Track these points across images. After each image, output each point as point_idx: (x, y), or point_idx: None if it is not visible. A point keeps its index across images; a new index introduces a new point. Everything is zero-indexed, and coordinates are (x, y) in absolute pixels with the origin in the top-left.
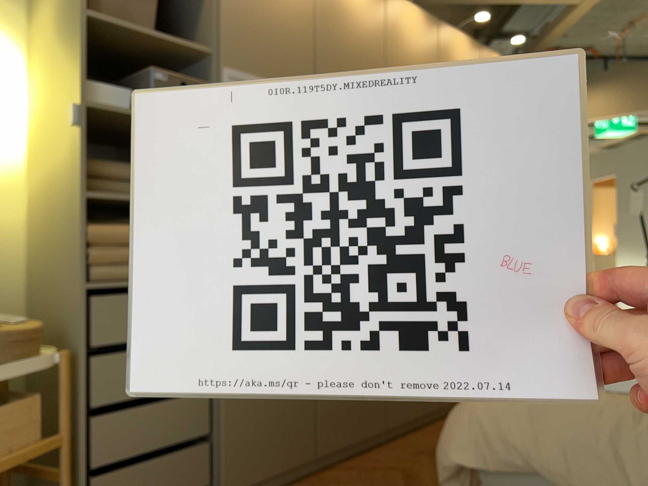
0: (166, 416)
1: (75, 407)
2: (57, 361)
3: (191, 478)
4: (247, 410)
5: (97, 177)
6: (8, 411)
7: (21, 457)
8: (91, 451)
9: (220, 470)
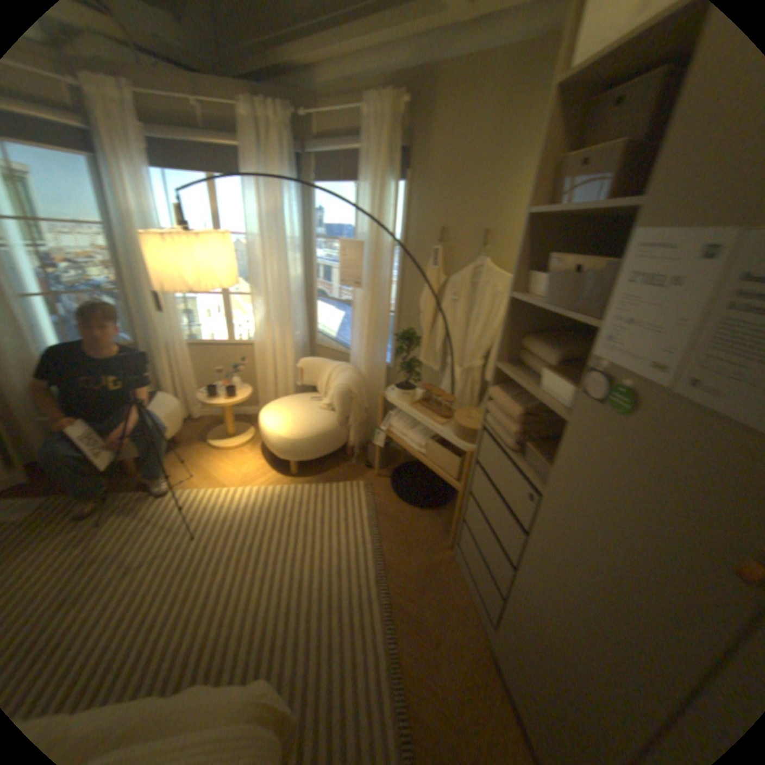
0: (493, 551)
1: (470, 485)
2: (469, 454)
3: (492, 611)
4: (529, 644)
5: (536, 356)
6: (450, 456)
7: (445, 479)
8: (469, 515)
9: (500, 638)
